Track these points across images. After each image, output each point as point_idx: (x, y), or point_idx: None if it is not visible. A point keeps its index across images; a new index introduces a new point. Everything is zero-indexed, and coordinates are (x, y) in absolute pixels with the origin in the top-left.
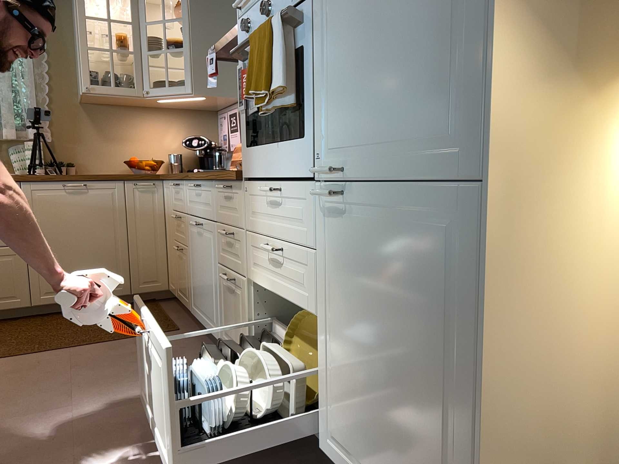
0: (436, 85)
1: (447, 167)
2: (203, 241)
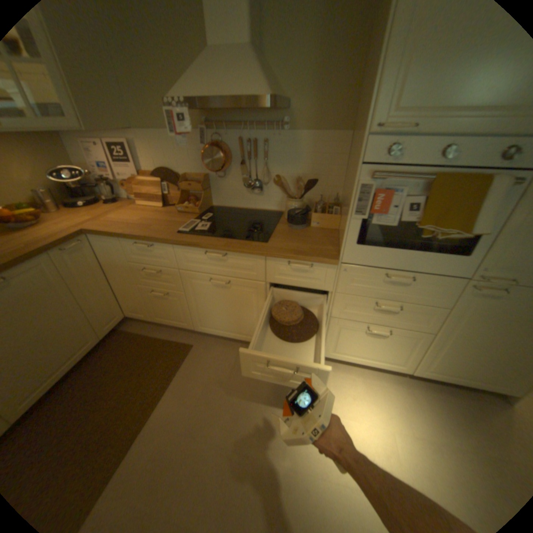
0: None
1: None
2: (230, 292)
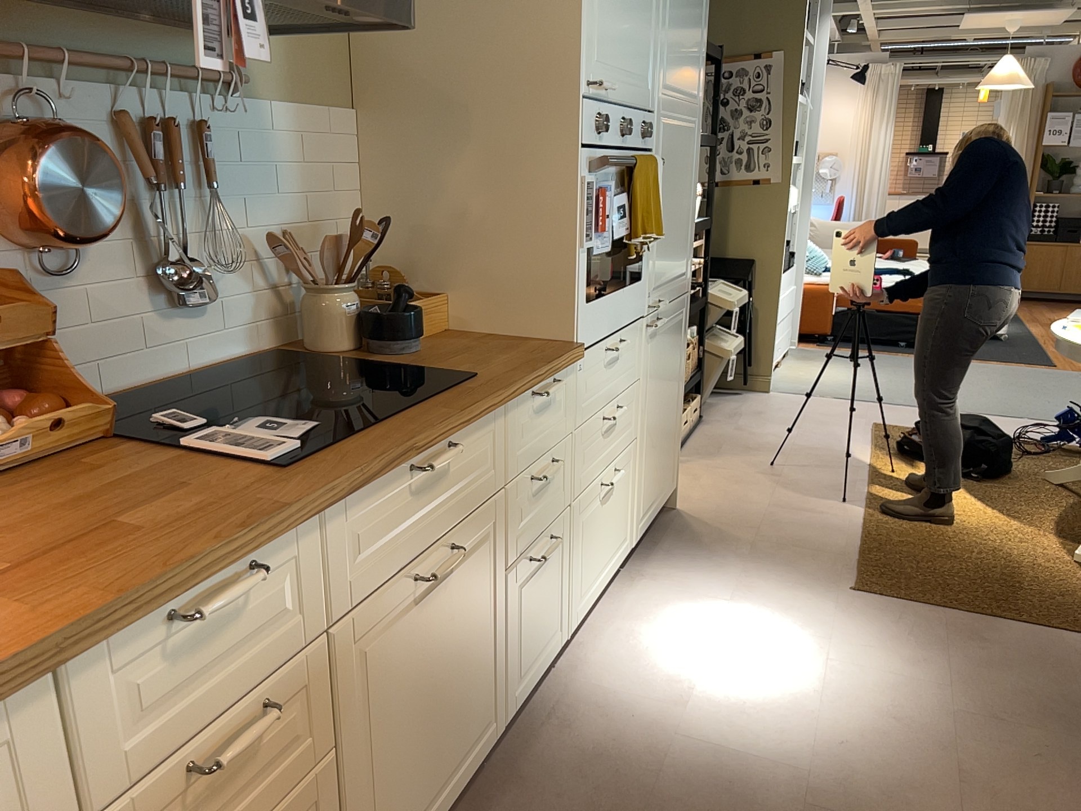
0: (684, 245)
1: (683, 286)
2: (448, 593)
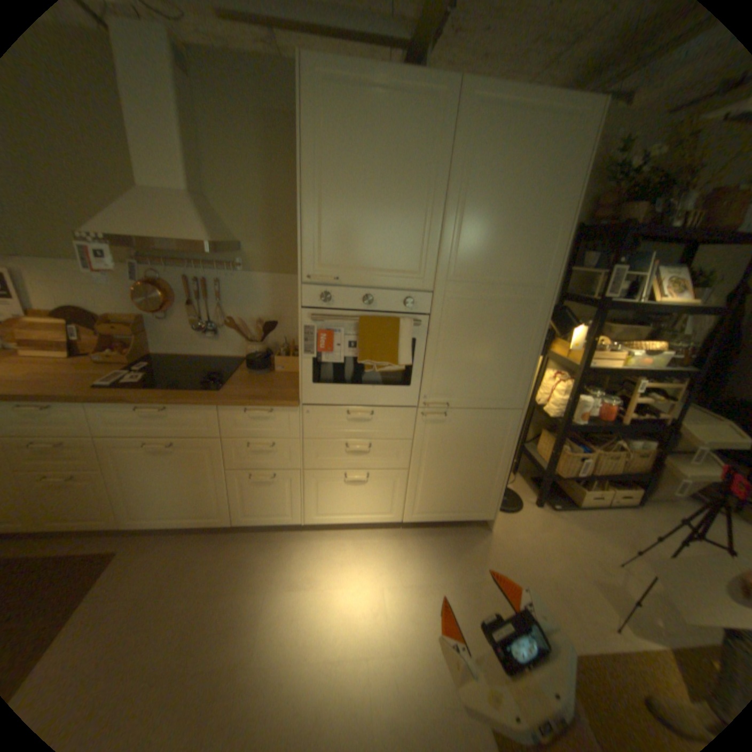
0: (505, 379)
1: (504, 405)
2: (173, 459)
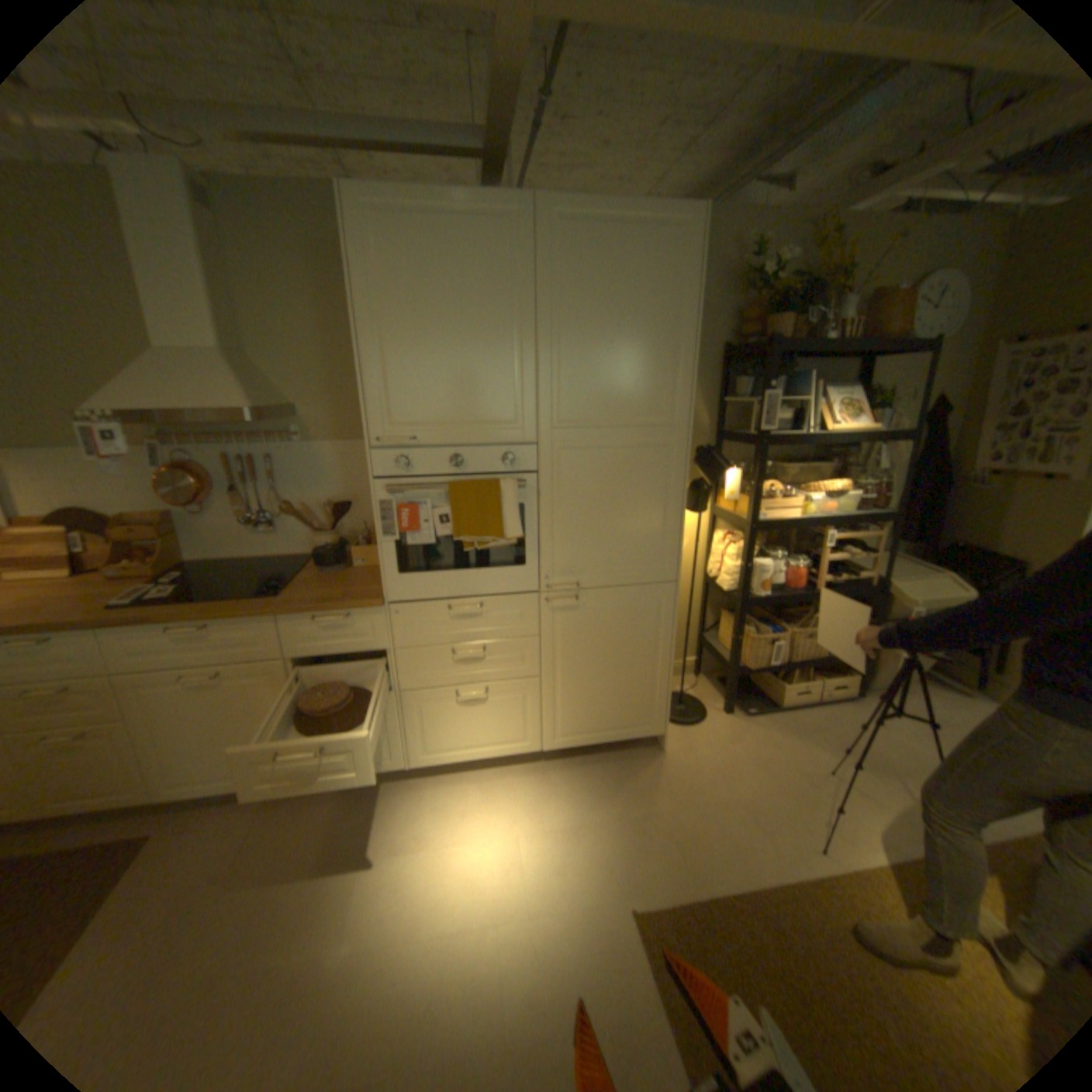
0: (646, 544)
1: (650, 577)
2: (220, 695)
